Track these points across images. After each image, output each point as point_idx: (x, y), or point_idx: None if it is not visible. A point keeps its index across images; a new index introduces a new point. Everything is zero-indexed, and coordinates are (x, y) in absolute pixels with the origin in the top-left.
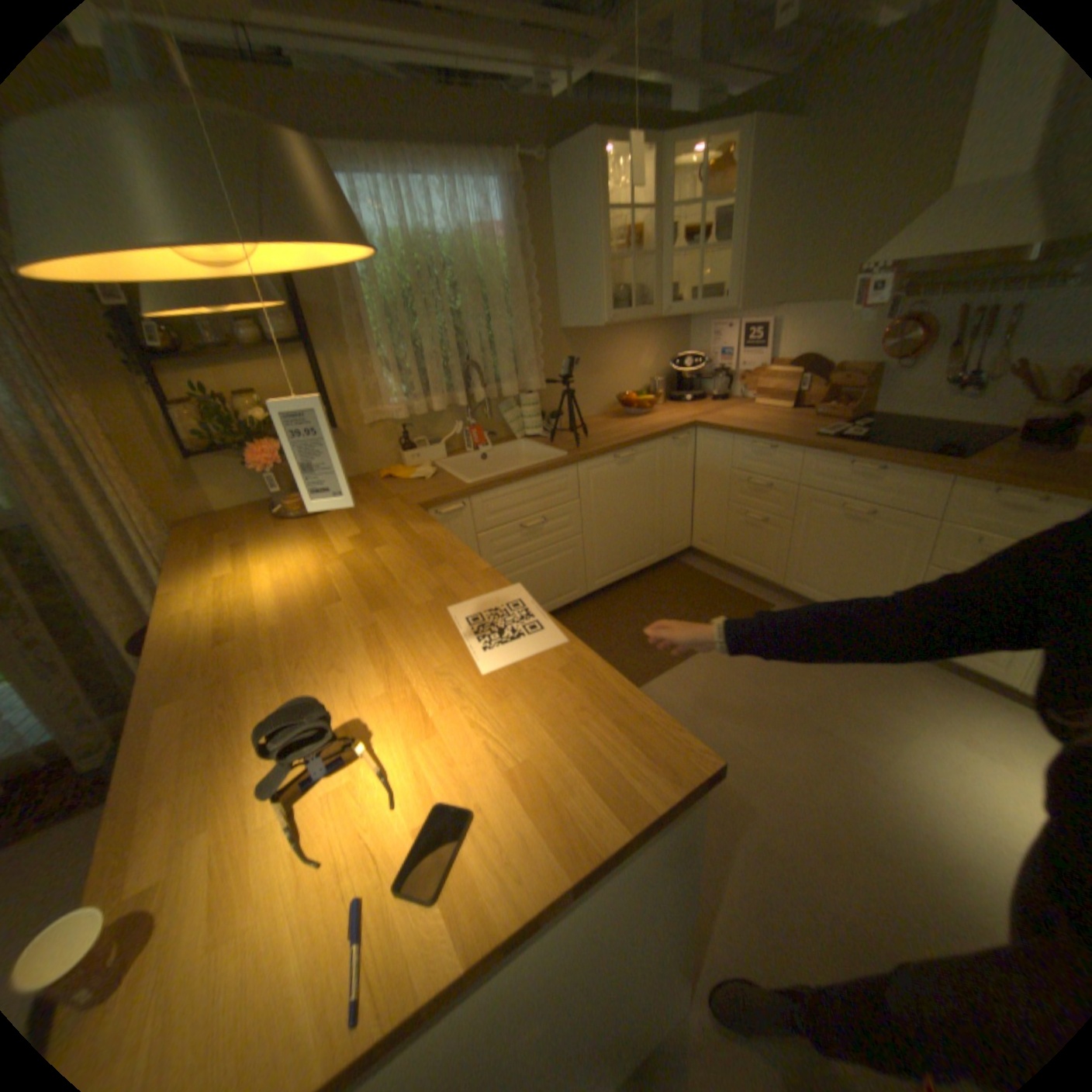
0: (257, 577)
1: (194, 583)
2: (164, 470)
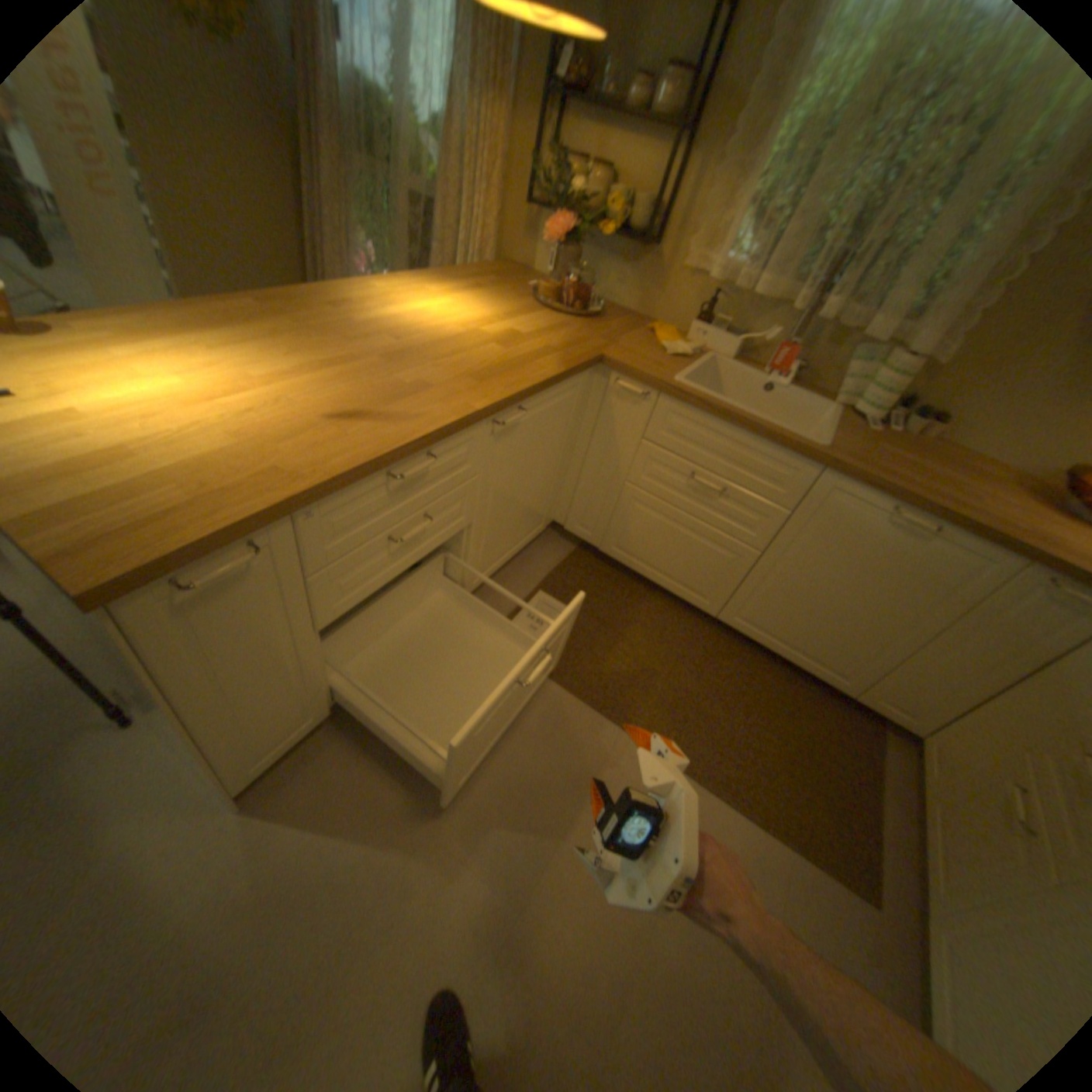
0: (435, 300)
1: (420, 280)
2: (527, 206)
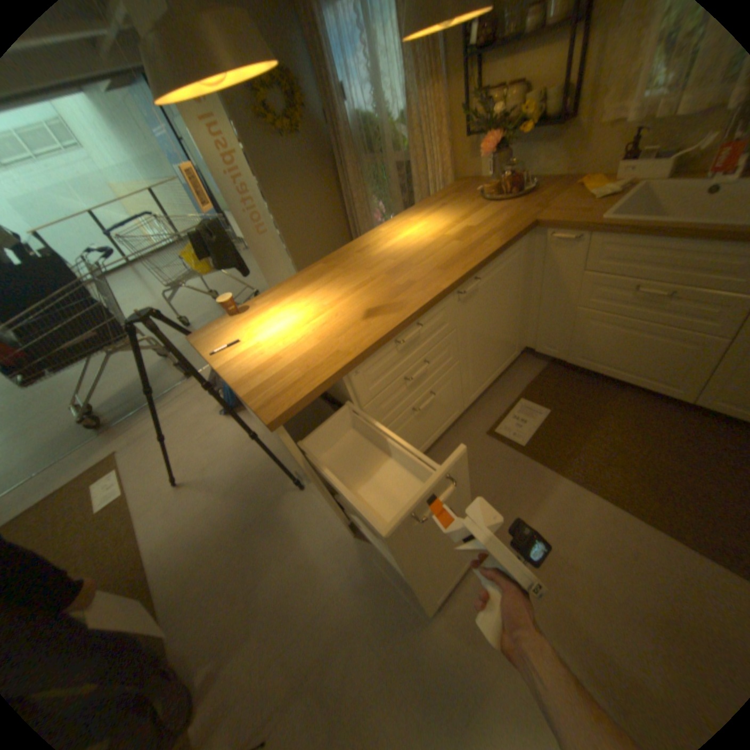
0: (415, 227)
1: (405, 217)
2: (467, 138)
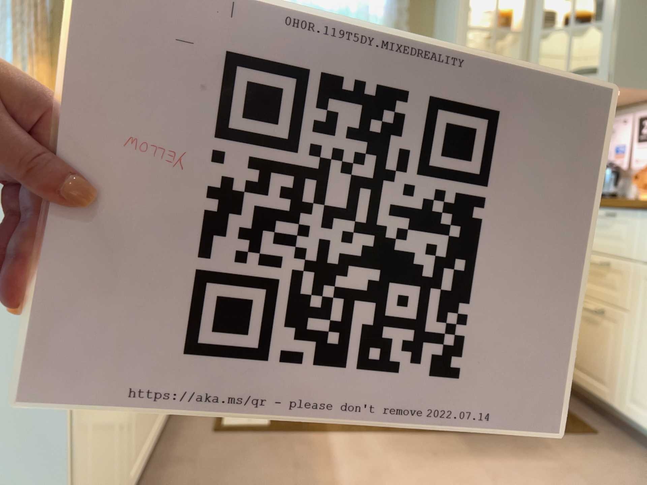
0: None
1: None
2: None
